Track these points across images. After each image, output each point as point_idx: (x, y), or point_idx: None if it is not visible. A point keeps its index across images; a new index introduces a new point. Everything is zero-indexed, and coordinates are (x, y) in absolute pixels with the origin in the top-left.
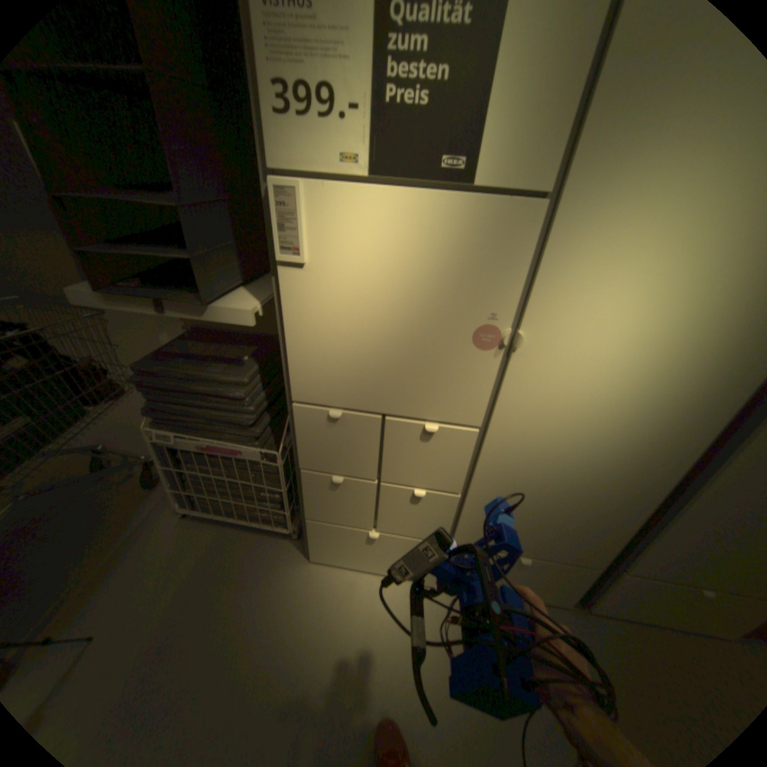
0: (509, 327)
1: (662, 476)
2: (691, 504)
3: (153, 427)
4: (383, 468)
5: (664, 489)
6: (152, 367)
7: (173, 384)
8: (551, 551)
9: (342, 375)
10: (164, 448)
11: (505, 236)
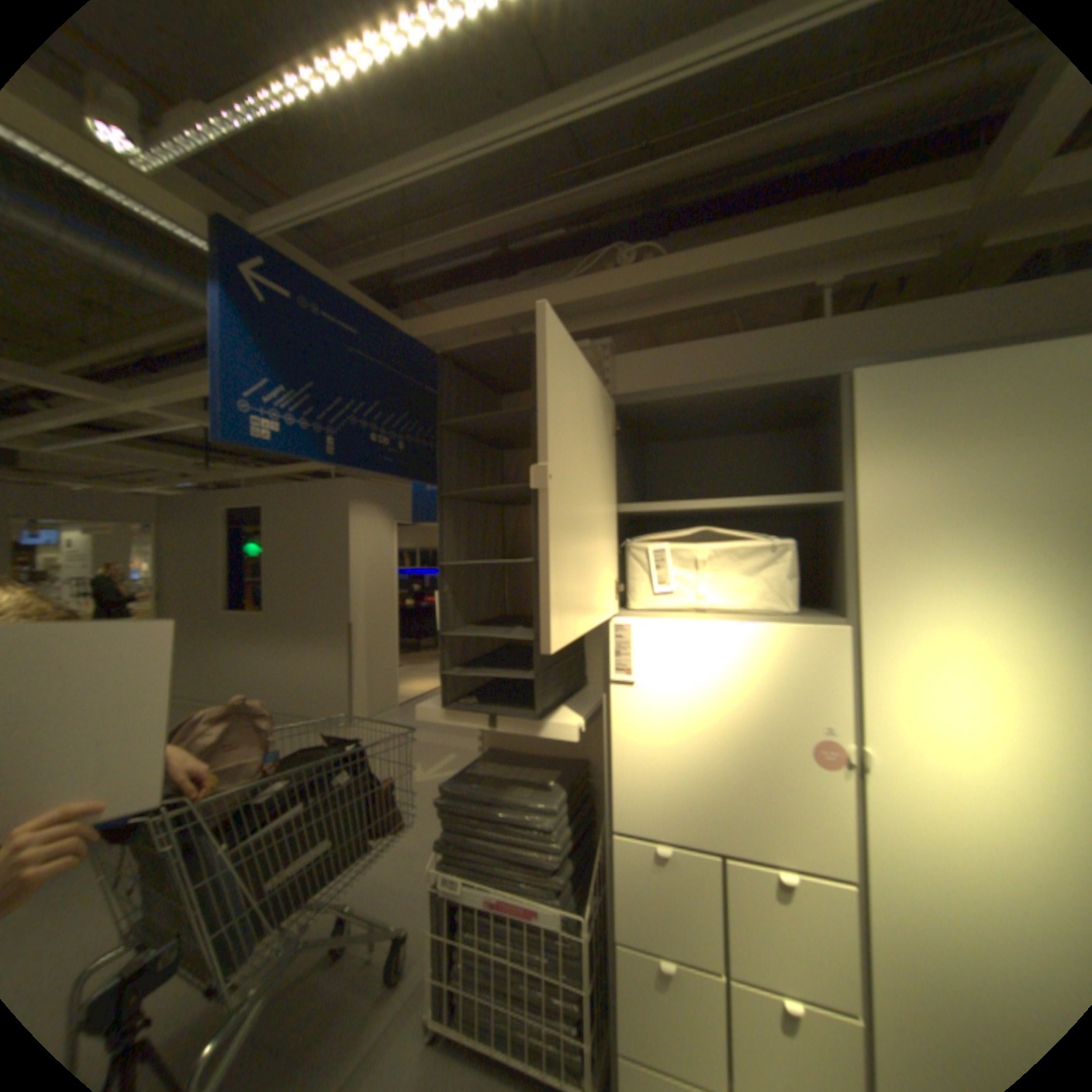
0: (853, 746)
1: None
2: None
3: (440, 870)
4: (732, 953)
5: None
6: (461, 789)
7: (480, 810)
8: None
9: (671, 801)
10: (443, 905)
11: (820, 658)
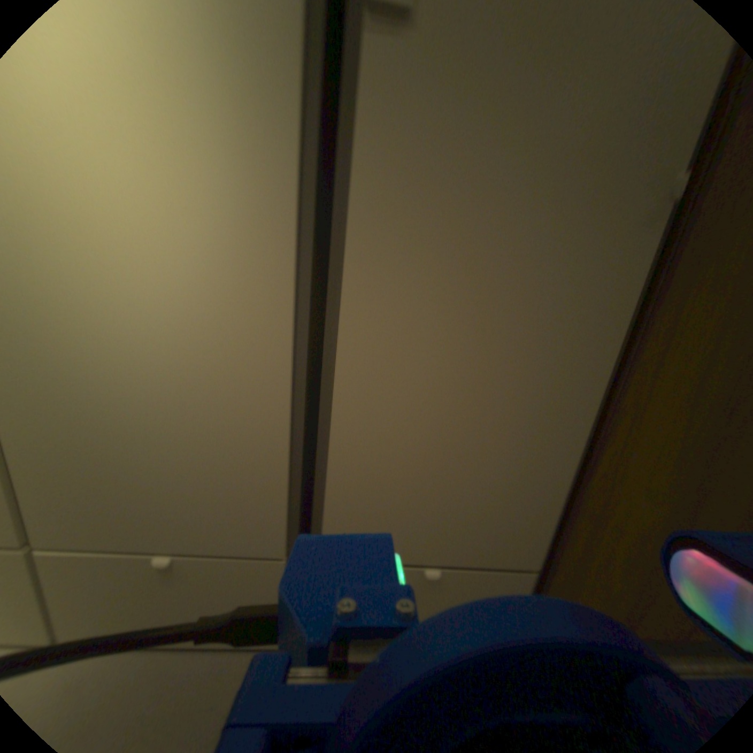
0: None
1: (267, 354)
2: (333, 407)
3: None
4: None
5: (282, 380)
6: None
7: None
8: (190, 533)
9: None
10: None
11: None
